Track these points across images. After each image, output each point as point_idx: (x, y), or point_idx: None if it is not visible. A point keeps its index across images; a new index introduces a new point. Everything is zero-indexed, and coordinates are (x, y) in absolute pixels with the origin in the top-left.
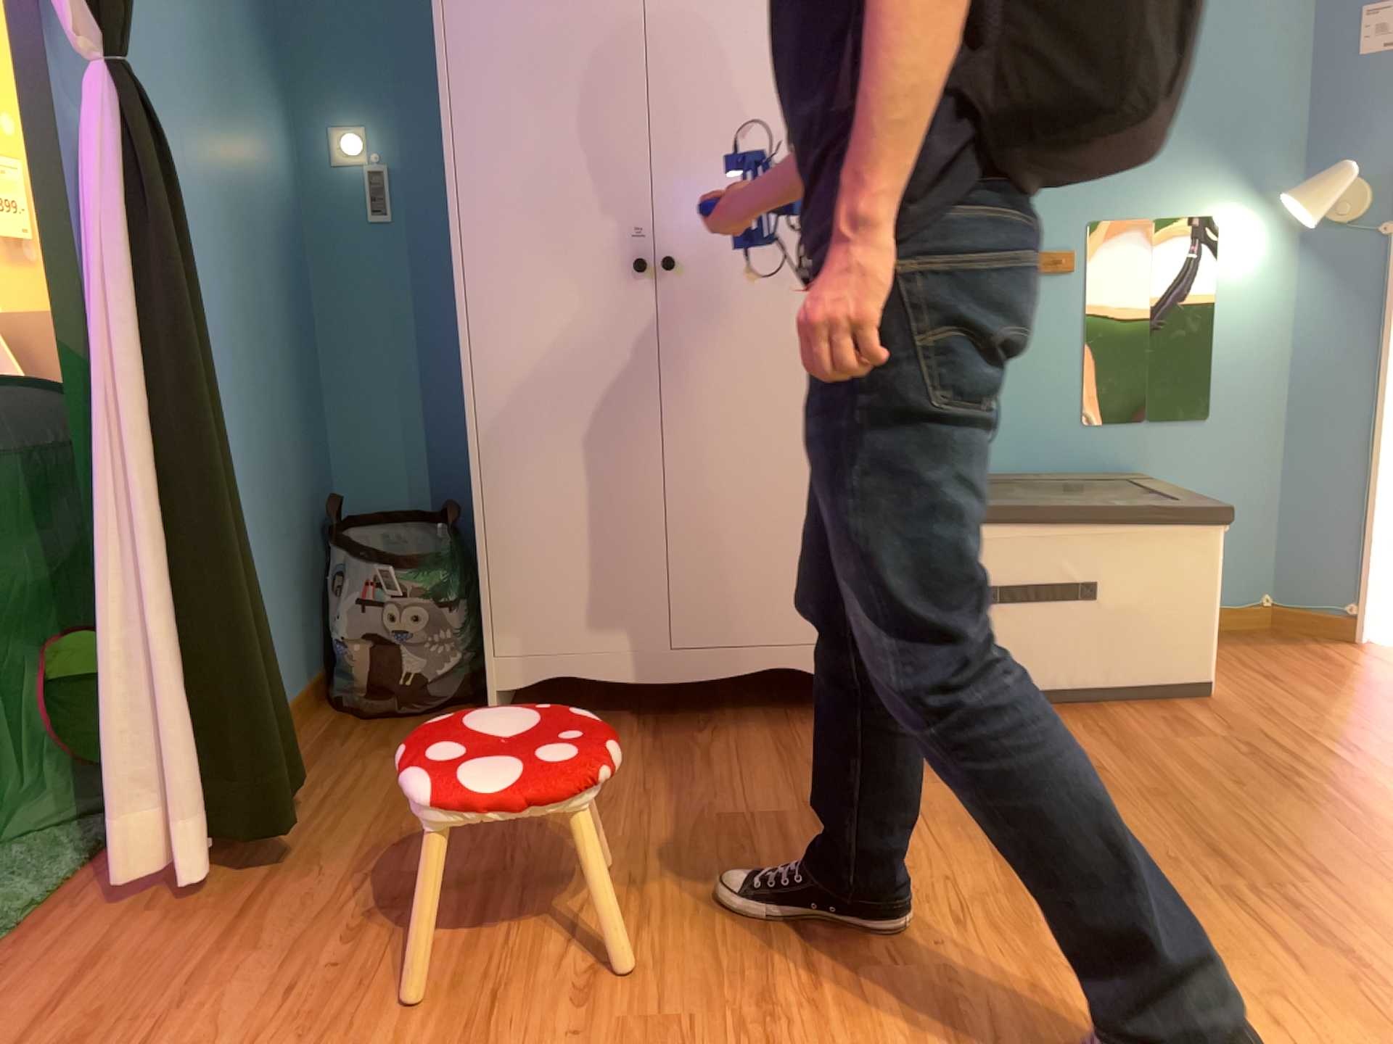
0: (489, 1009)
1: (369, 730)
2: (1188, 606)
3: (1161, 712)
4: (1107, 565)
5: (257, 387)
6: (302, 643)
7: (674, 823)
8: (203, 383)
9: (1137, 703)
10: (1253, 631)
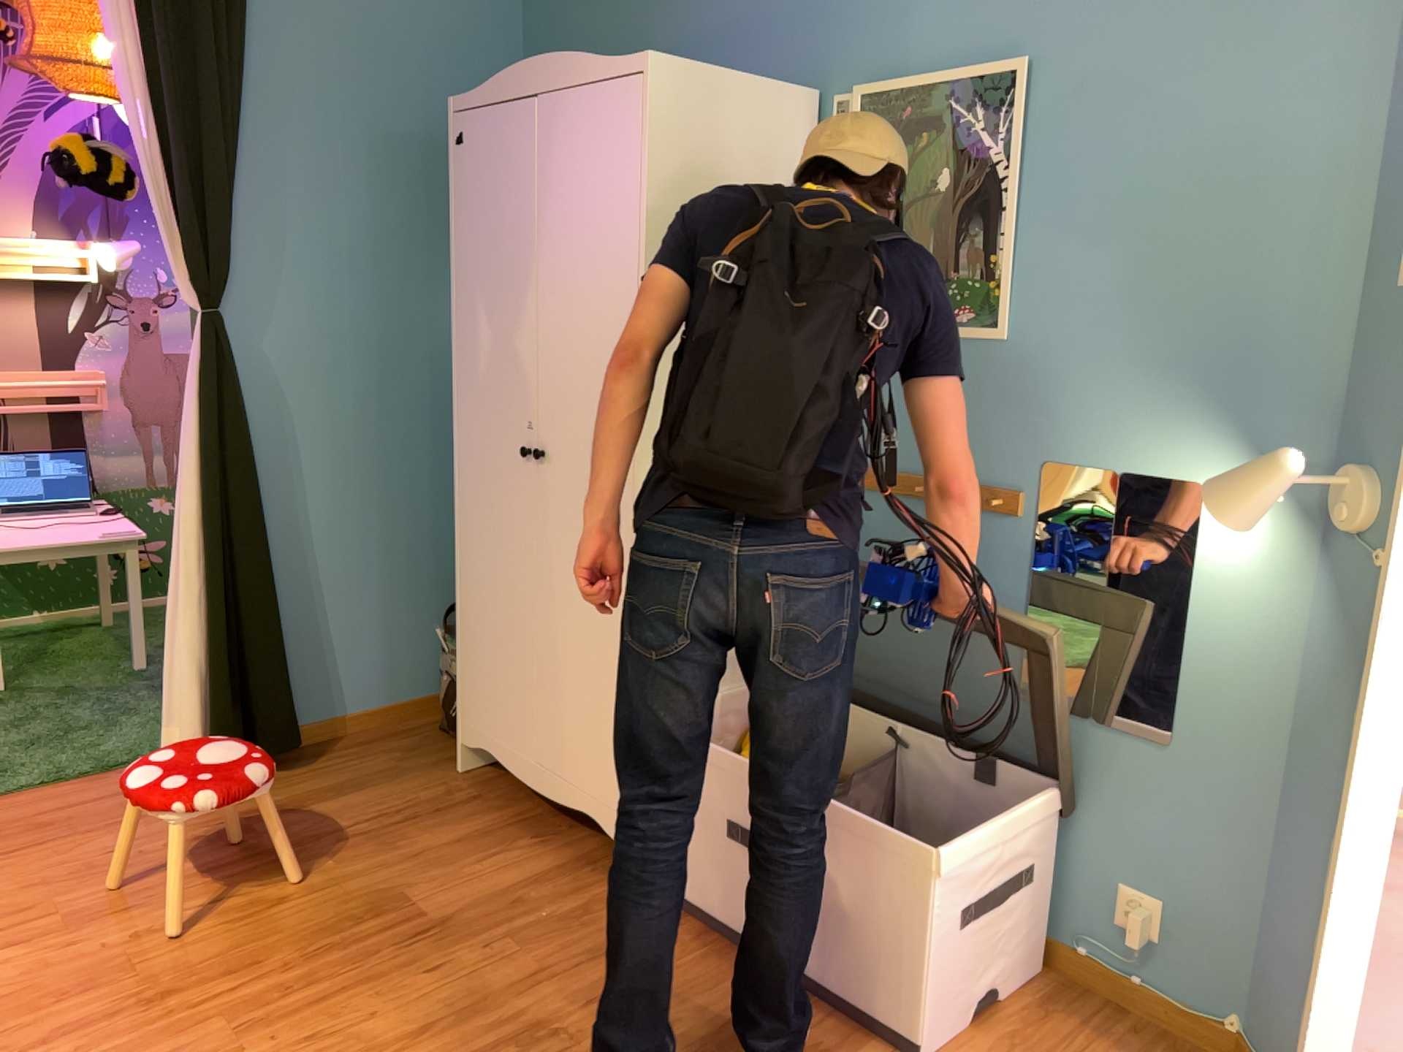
0: (123, 914)
1: (419, 739)
2: (905, 944)
3: (845, 1041)
4: (834, 854)
5: (409, 484)
6: (433, 663)
7: (382, 883)
8: (236, 493)
9: (845, 1020)
10: (1196, 1050)
